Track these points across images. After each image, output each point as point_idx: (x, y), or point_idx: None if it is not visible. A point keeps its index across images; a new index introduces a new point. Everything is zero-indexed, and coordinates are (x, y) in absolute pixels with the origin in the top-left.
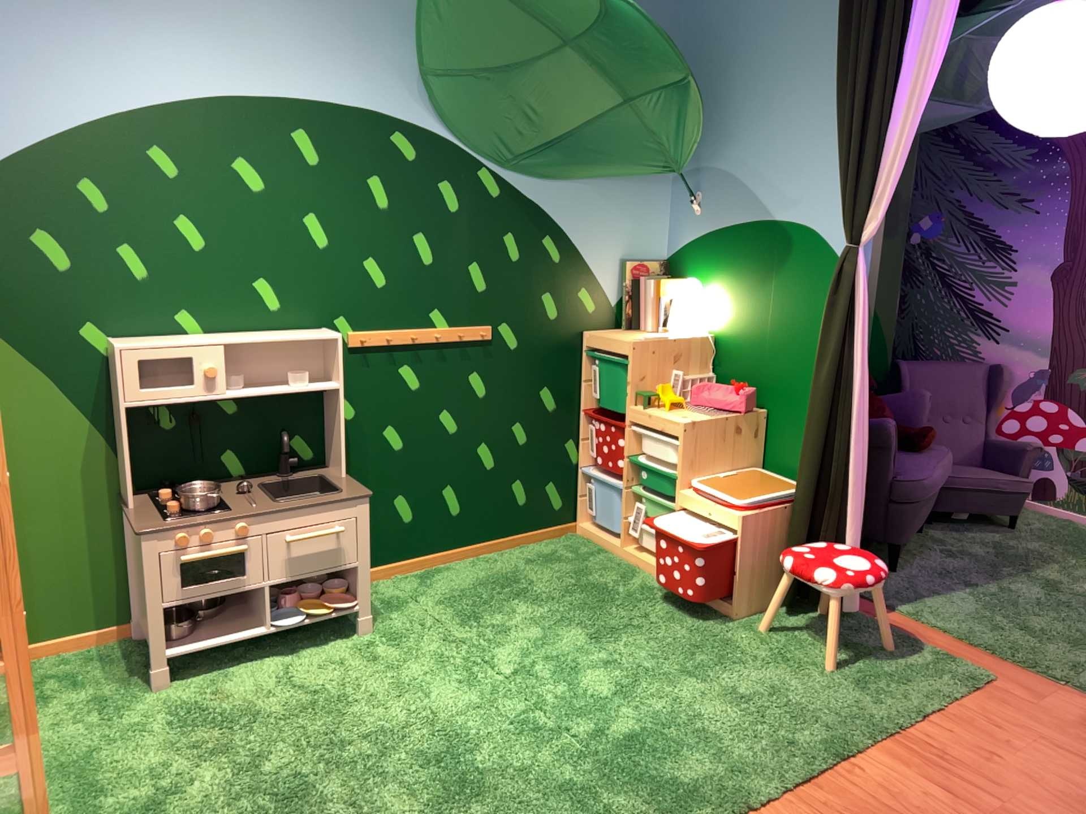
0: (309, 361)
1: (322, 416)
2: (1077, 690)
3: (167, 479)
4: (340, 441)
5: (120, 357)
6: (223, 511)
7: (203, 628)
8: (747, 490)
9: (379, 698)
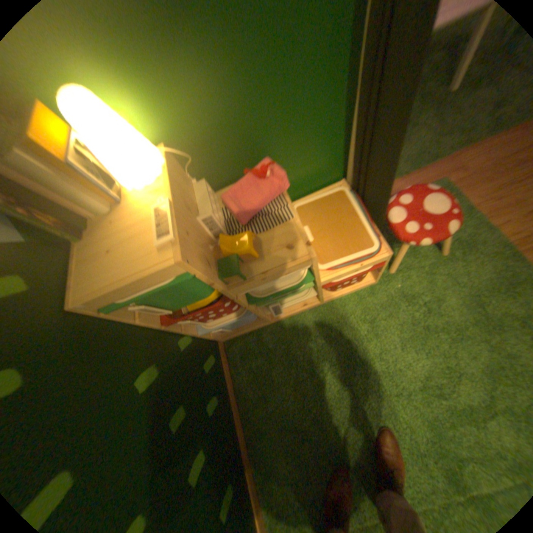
0: None
1: None
2: (458, 151)
3: None
4: None
5: None
6: None
7: None
8: (344, 230)
9: None
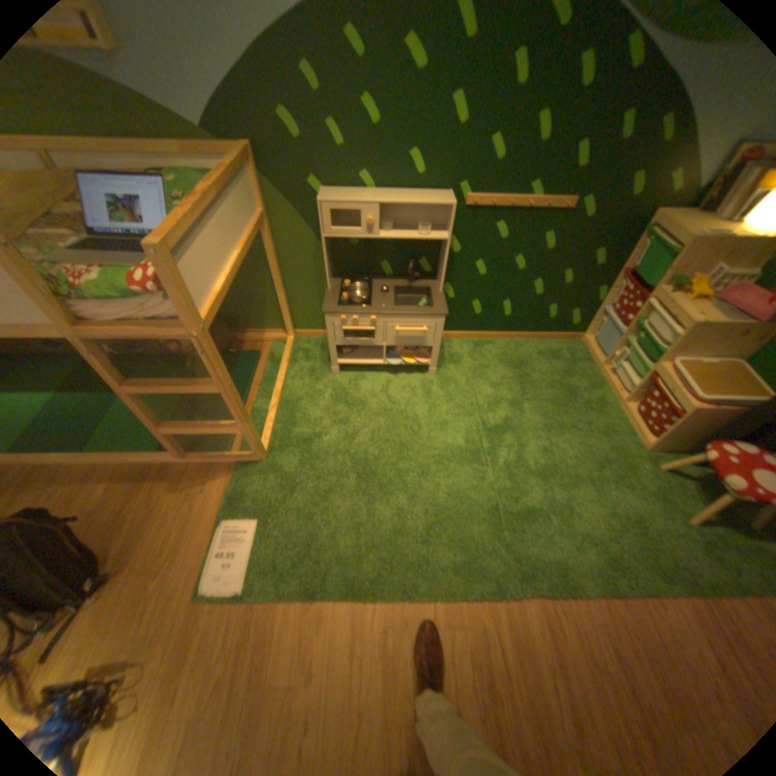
0: (437, 215)
1: (440, 250)
2: None
3: (352, 272)
4: (442, 273)
5: (321, 208)
6: (366, 308)
7: (358, 351)
8: (718, 385)
9: (419, 421)
